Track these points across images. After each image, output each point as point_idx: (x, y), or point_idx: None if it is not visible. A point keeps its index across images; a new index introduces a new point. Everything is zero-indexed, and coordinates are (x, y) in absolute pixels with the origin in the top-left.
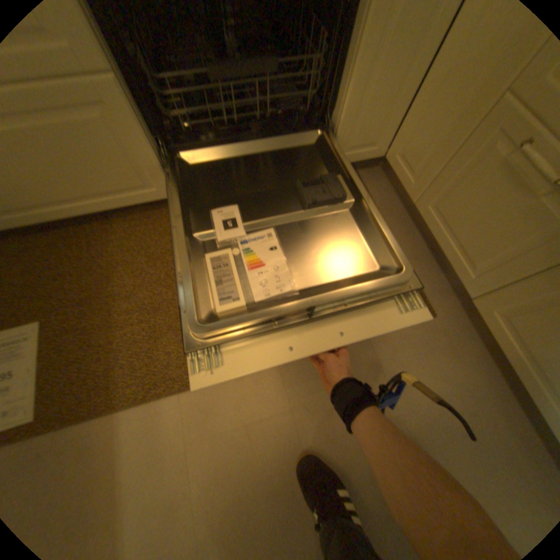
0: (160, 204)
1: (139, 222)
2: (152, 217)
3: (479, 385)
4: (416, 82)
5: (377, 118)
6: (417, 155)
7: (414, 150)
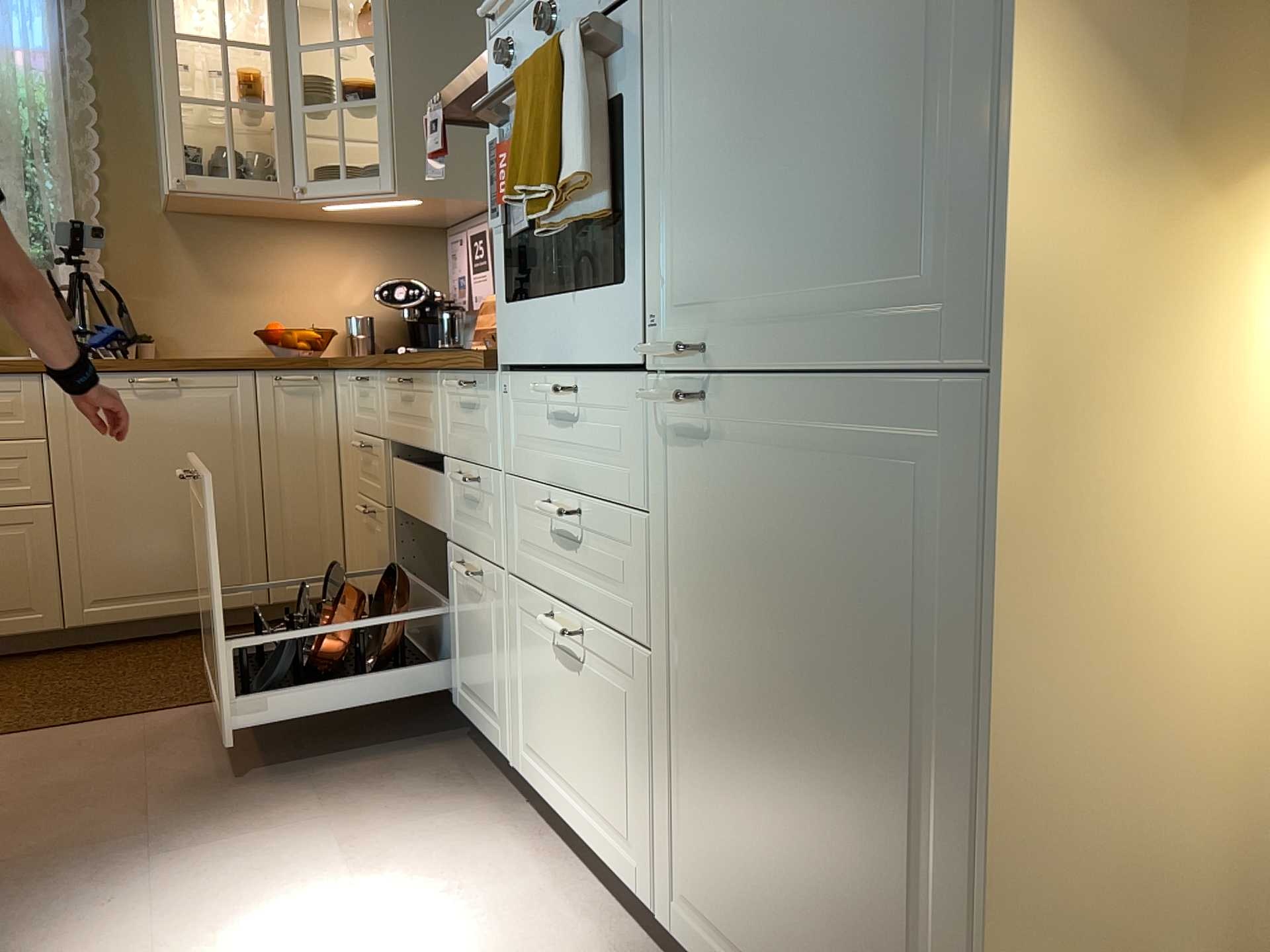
0: (36, 657)
1: (1, 668)
2: (20, 664)
3: (398, 703)
4: (337, 517)
5: (311, 548)
6: (354, 567)
7: (352, 565)
